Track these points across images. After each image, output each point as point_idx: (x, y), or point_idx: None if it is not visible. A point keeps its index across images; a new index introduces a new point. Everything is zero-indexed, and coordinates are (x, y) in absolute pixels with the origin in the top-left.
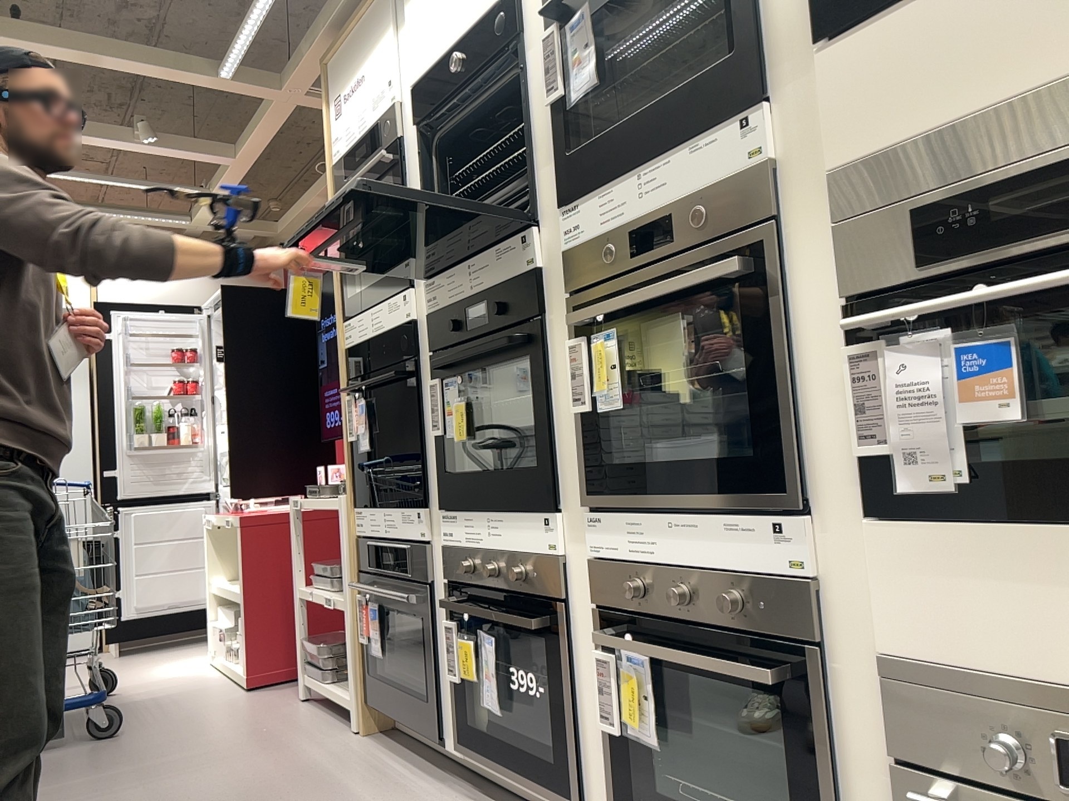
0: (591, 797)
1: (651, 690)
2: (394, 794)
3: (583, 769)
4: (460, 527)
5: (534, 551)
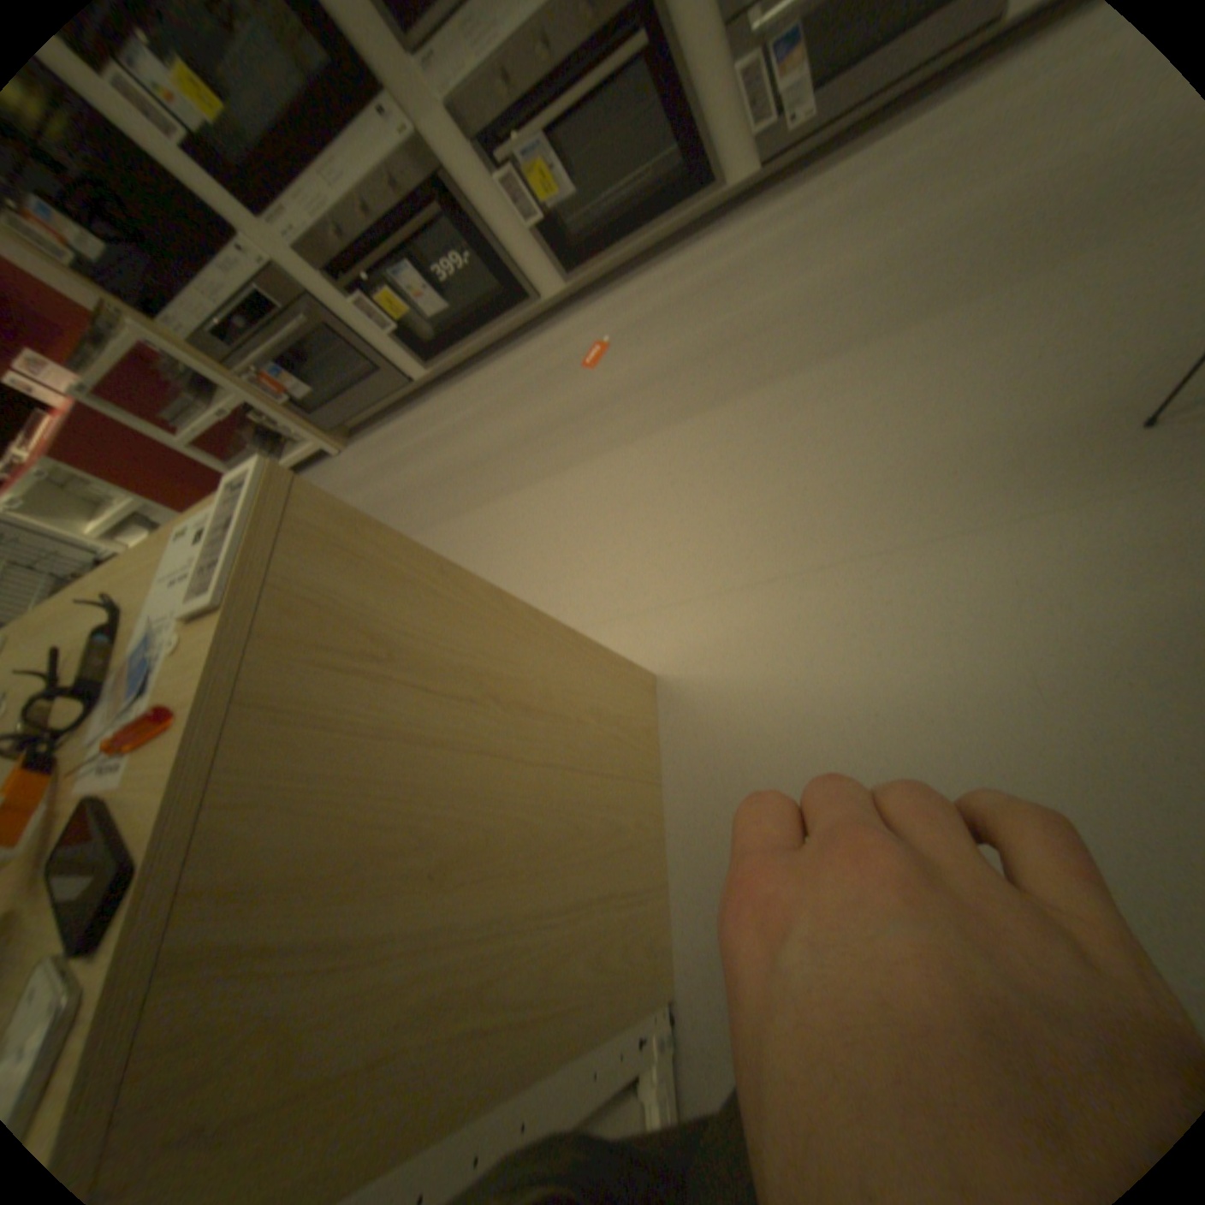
0: (537, 280)
1: (552, 150)
2: (423, 424)
3: (522, 272)
4: (293, 206)
5: (386, 146)
